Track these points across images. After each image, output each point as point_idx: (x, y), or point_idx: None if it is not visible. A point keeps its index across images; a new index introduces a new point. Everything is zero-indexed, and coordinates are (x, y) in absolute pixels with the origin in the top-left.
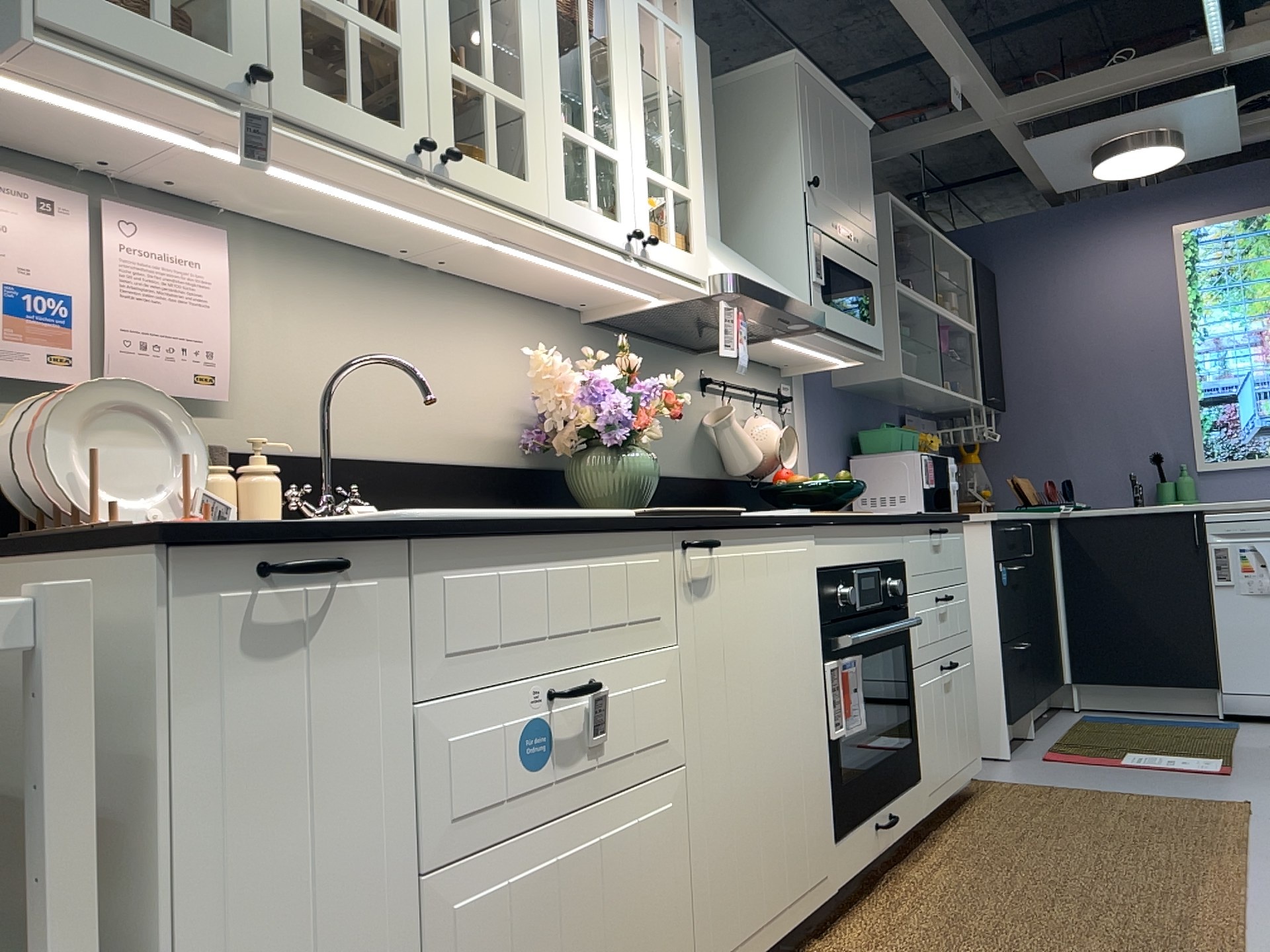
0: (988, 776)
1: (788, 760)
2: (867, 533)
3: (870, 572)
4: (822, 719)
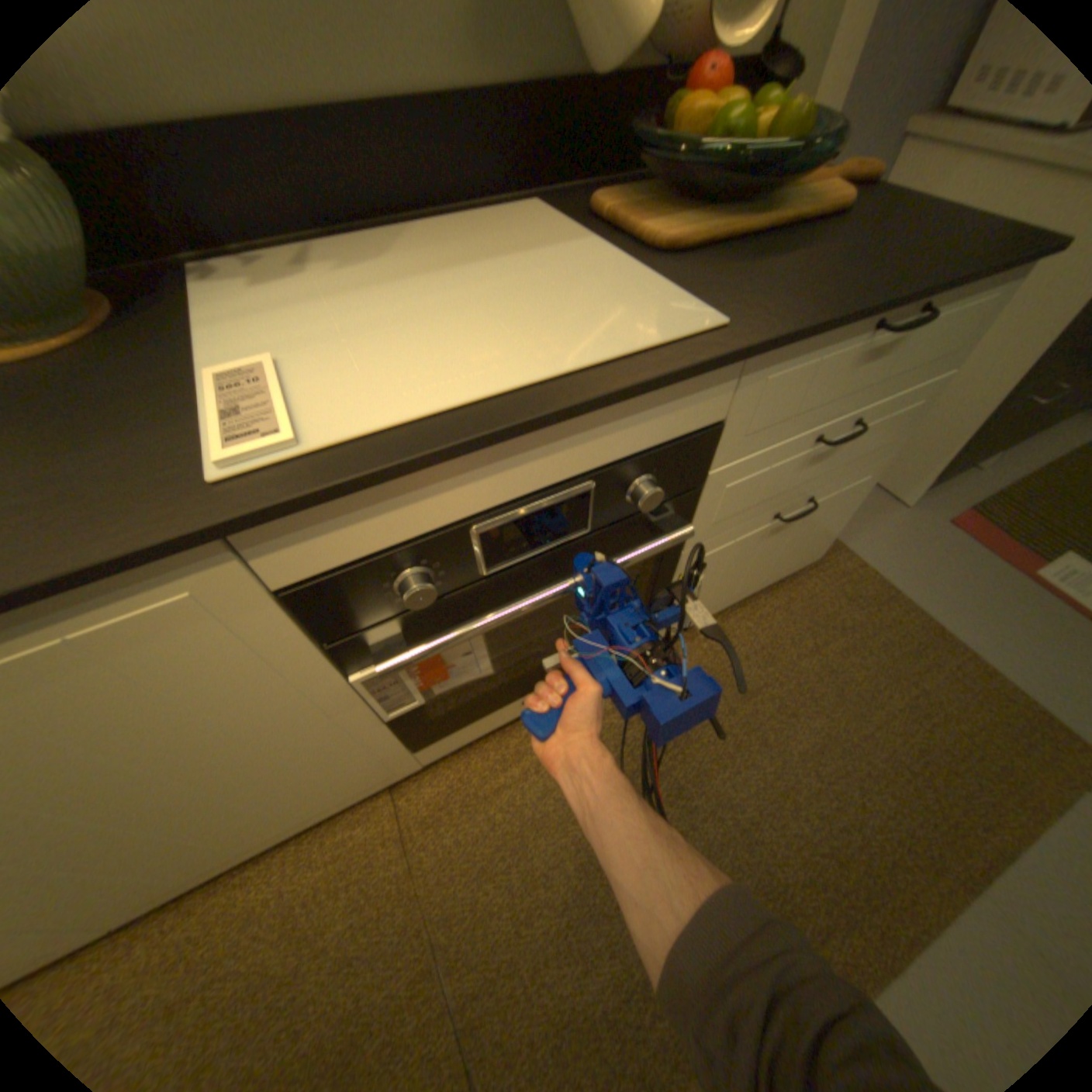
0: (851, 533)
1: (240, 784)
2: (543, 435)
3: (545, 499)
4: (344, 717)
